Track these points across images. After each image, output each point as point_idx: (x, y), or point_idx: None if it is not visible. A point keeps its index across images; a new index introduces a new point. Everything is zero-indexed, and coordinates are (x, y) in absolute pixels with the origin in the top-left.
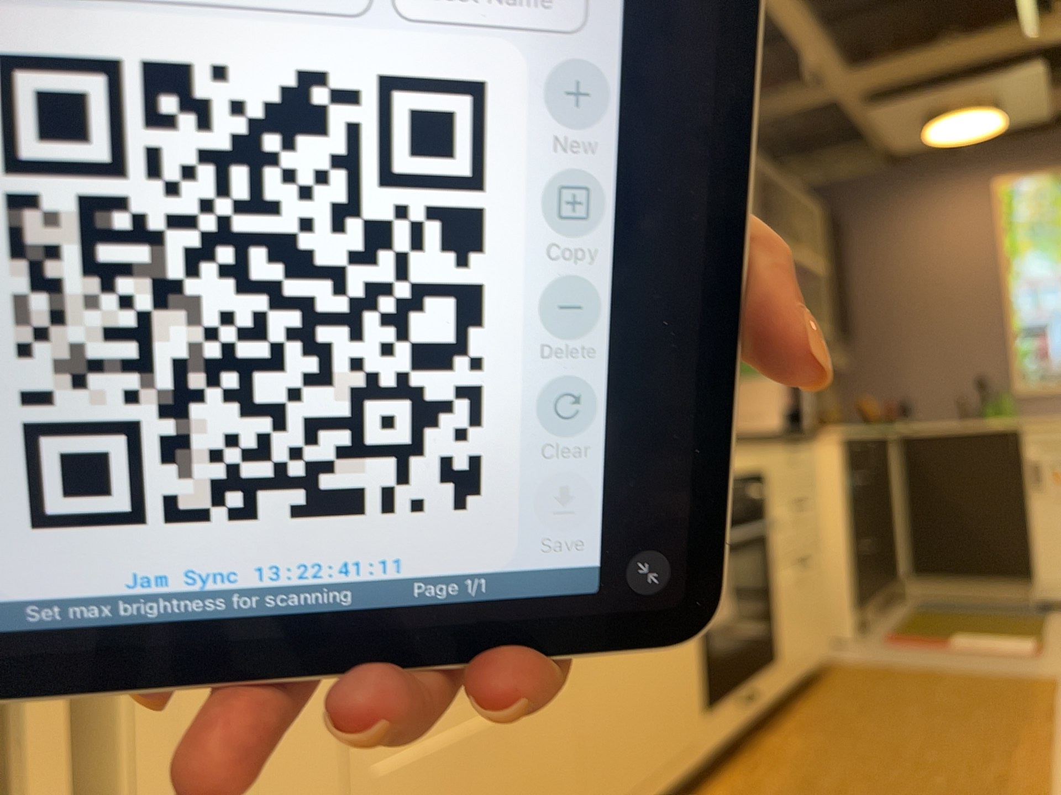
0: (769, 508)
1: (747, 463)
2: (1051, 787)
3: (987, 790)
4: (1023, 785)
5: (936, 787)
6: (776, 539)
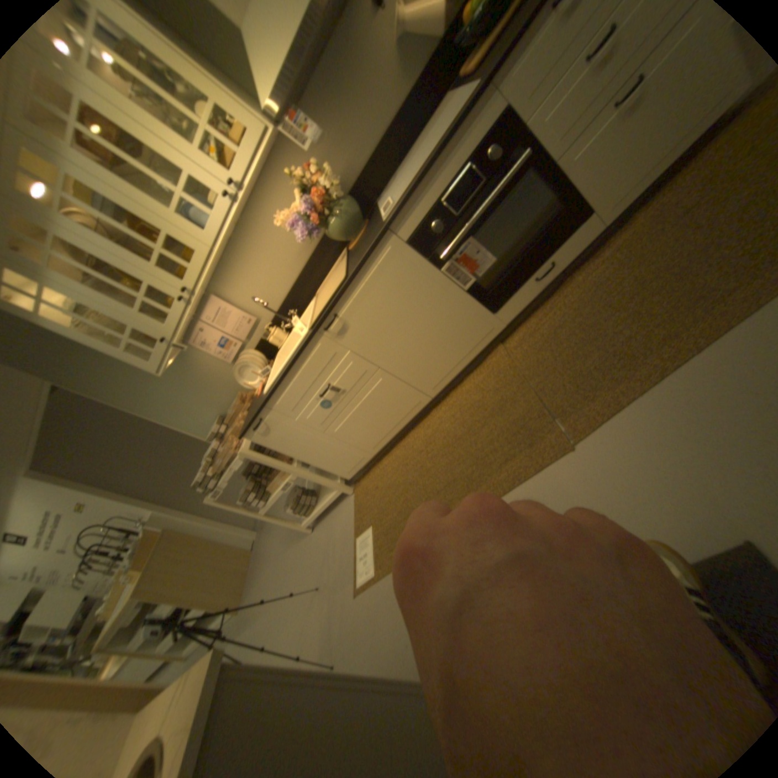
0: (531, 126)
1: (470, 143)
2: (696, 345)
3: (646, 342)
4: (680, 338)
5: (619, 336)
6: (554, 137)
